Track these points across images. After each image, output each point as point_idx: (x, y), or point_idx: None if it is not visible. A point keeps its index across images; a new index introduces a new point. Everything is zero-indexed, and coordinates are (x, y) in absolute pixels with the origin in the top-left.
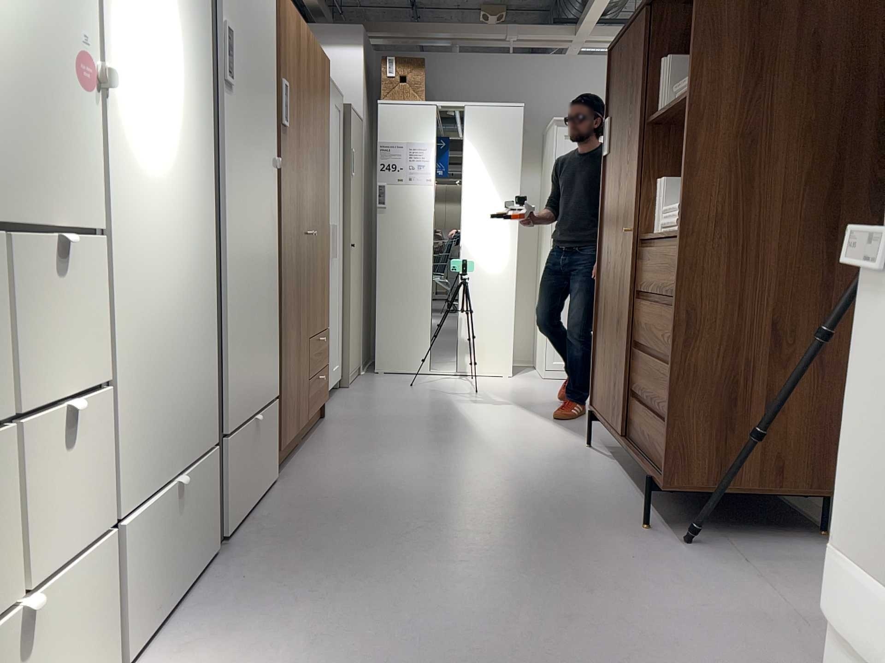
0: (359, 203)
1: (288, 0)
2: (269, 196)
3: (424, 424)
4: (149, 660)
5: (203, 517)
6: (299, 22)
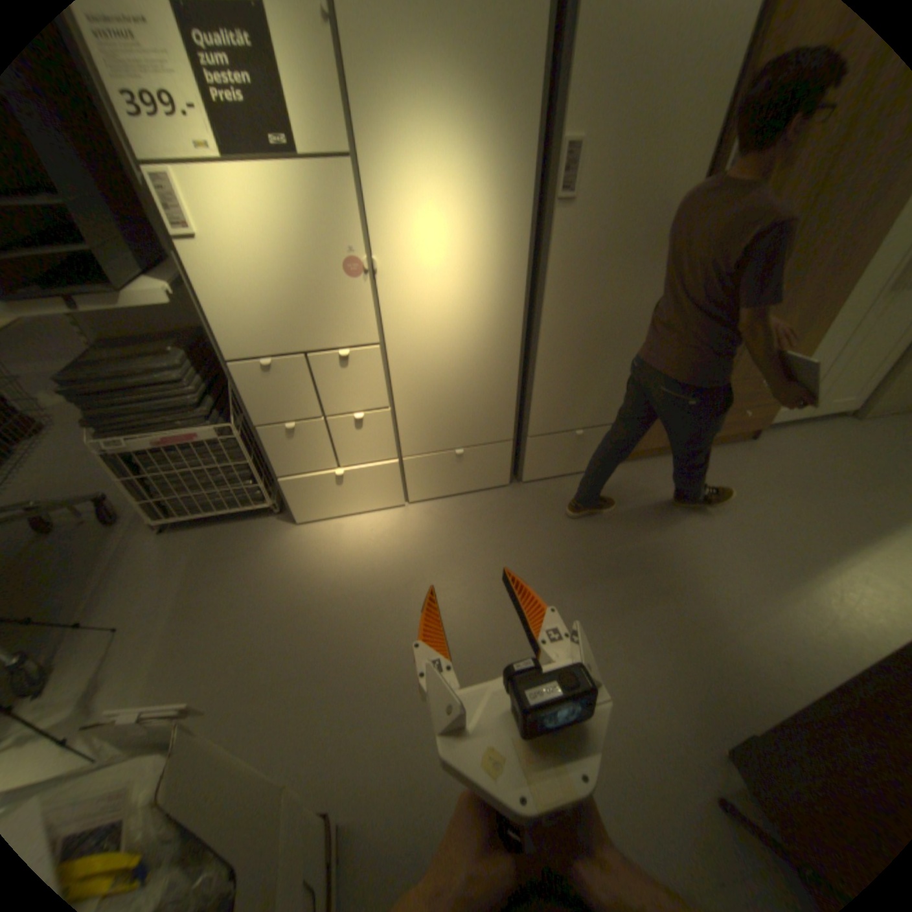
0: None
1: None
2: (653, 275)
3: (830, 504)
4: (423, 506)
5: (491, 468)
6: None
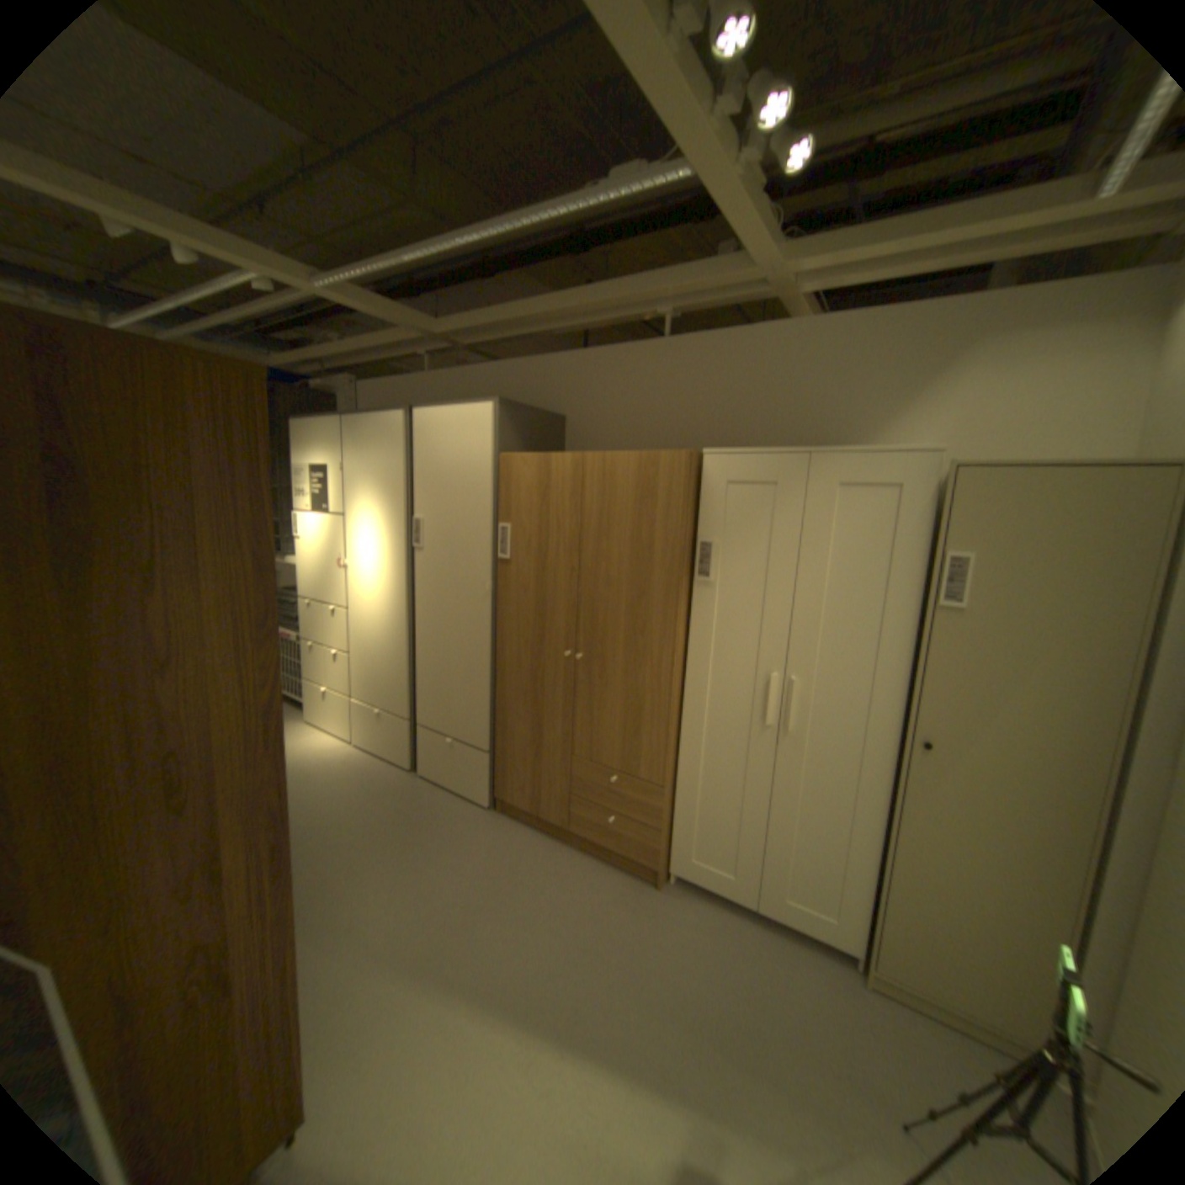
0: (1066, 677)
1: (518, 457)
2: (475, 611)
3: (580, 977)
4: (356, 752)
5: (397, 742)
6: (546, 462)
